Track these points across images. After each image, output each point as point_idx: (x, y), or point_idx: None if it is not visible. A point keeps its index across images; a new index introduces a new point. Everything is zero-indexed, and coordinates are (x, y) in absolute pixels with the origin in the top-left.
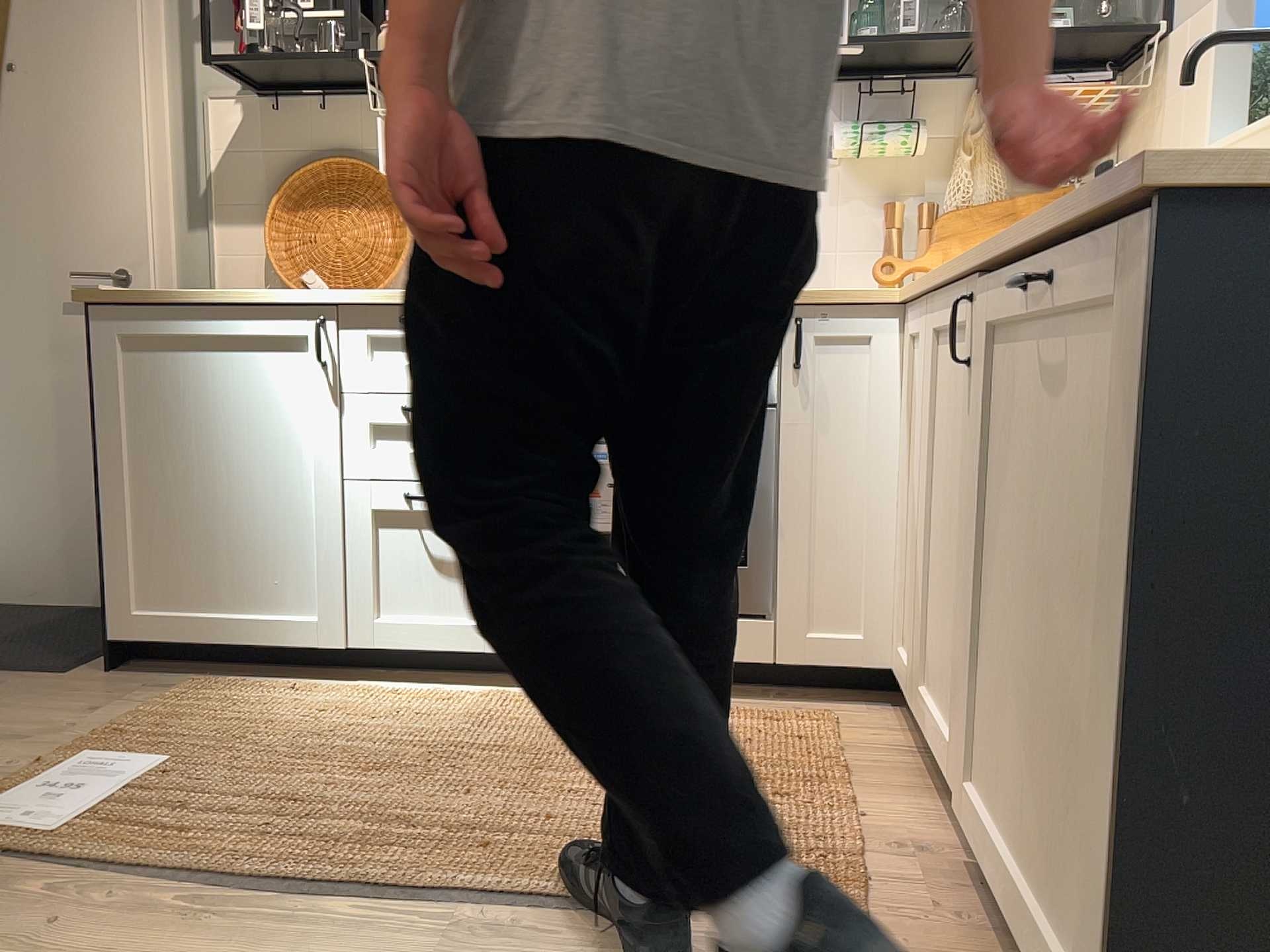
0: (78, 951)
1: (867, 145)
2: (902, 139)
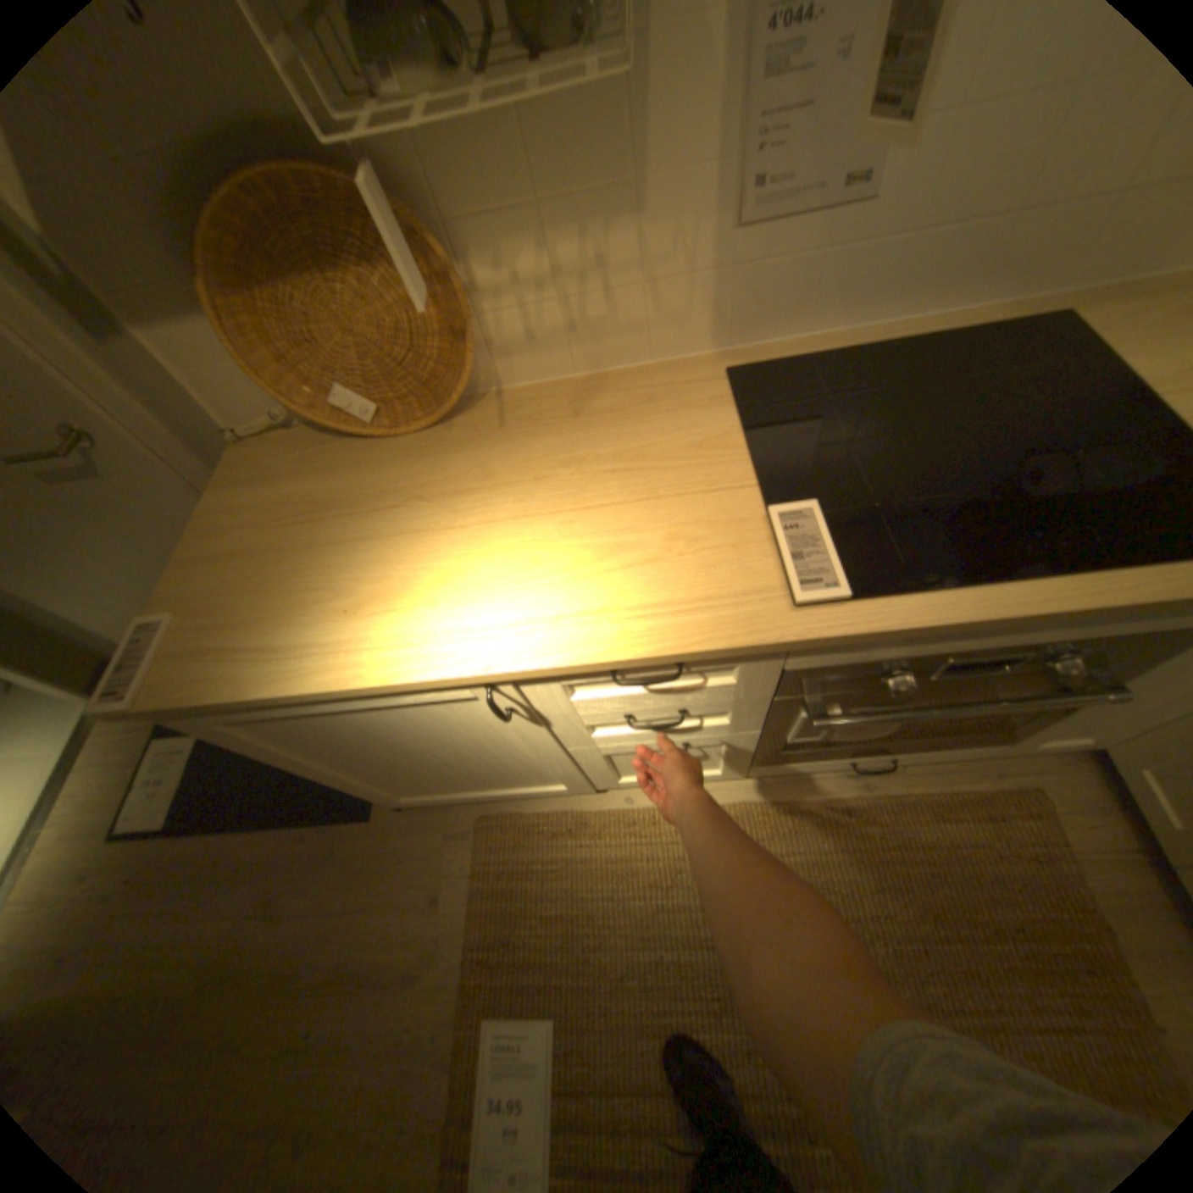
0: None
1: None
2: None
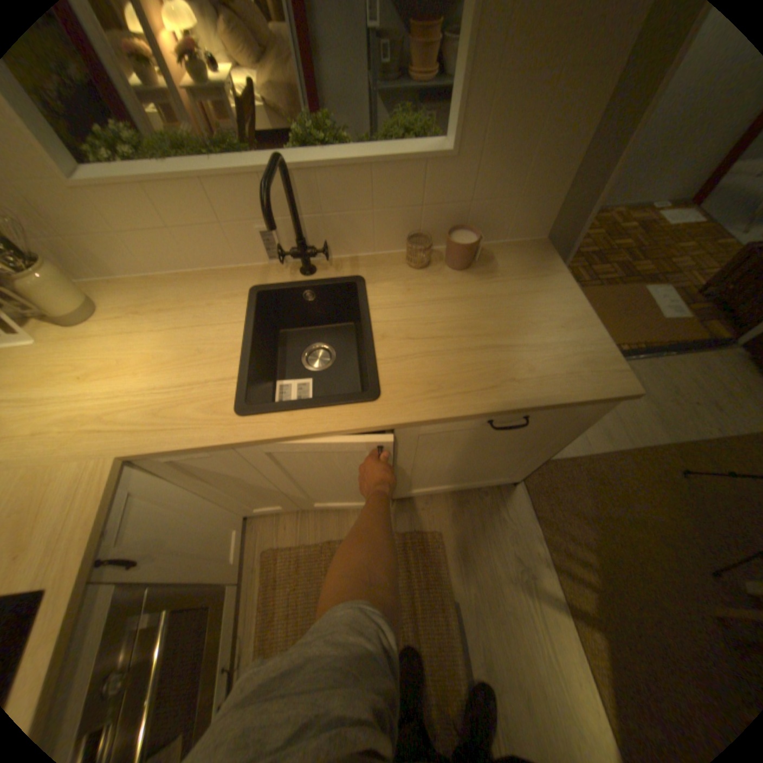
0: None
1: None
2: None
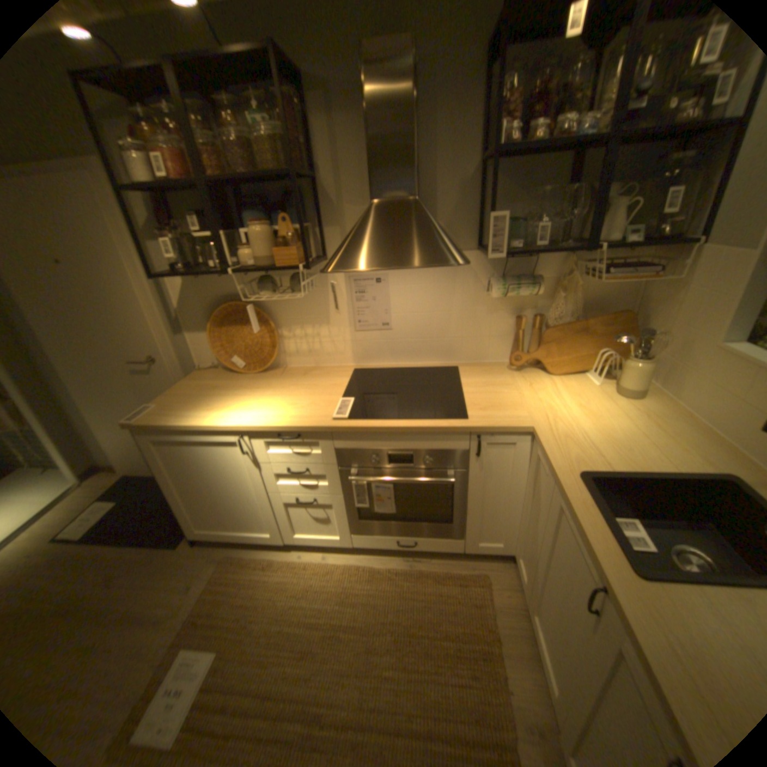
0: None
1: (510, 293)
2: (531, 291)
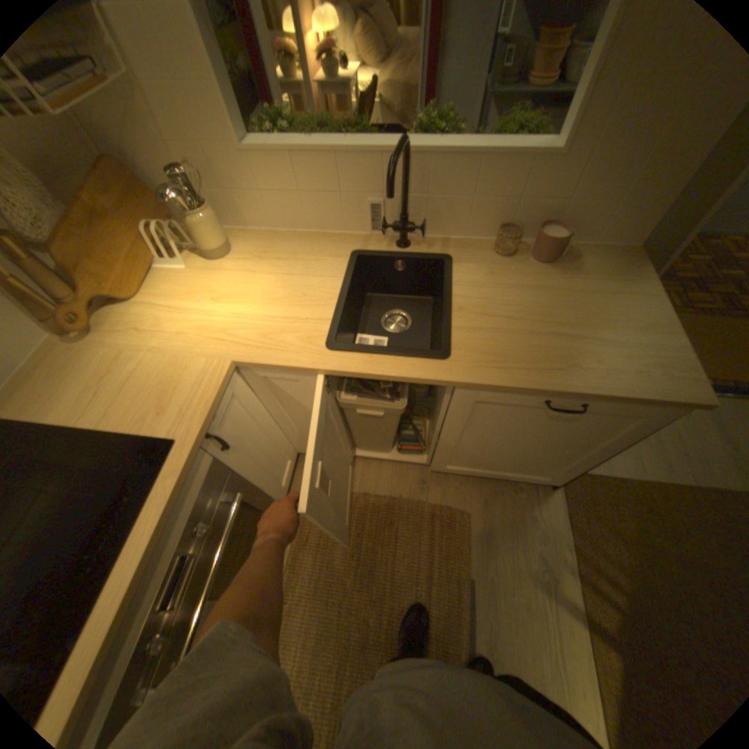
0: None
1: None
2: None
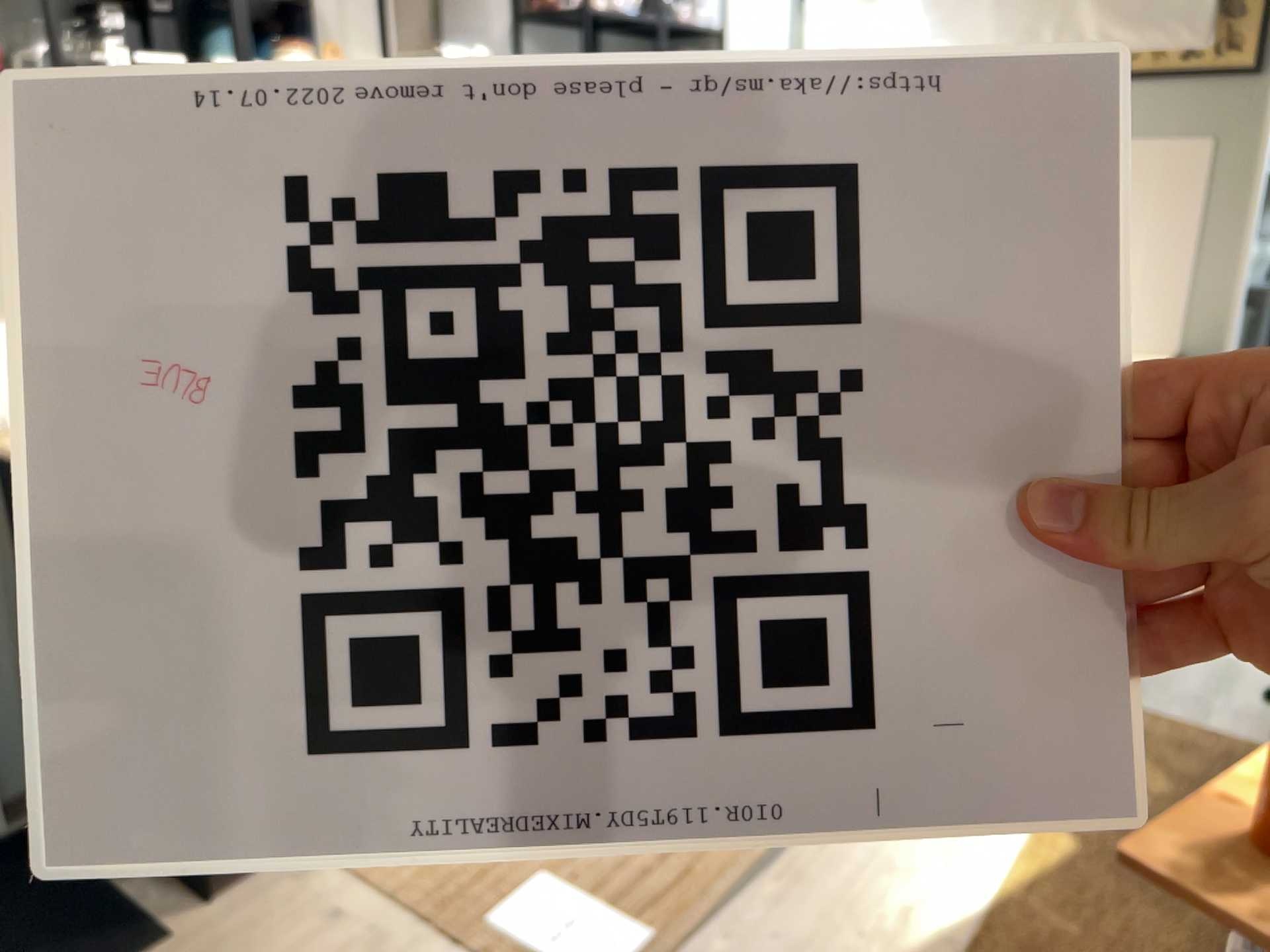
0: (802, 929)
1: None
2: None
